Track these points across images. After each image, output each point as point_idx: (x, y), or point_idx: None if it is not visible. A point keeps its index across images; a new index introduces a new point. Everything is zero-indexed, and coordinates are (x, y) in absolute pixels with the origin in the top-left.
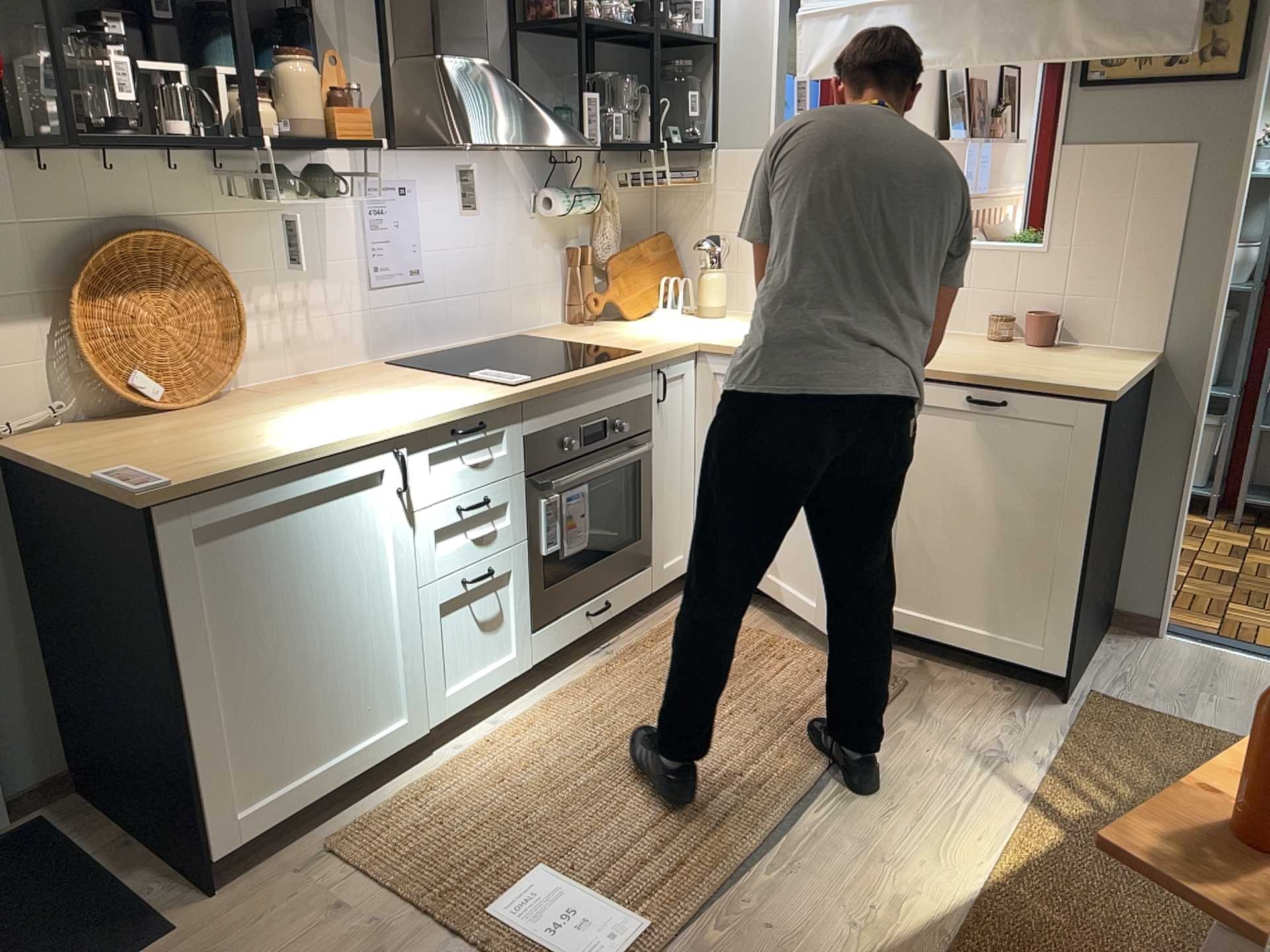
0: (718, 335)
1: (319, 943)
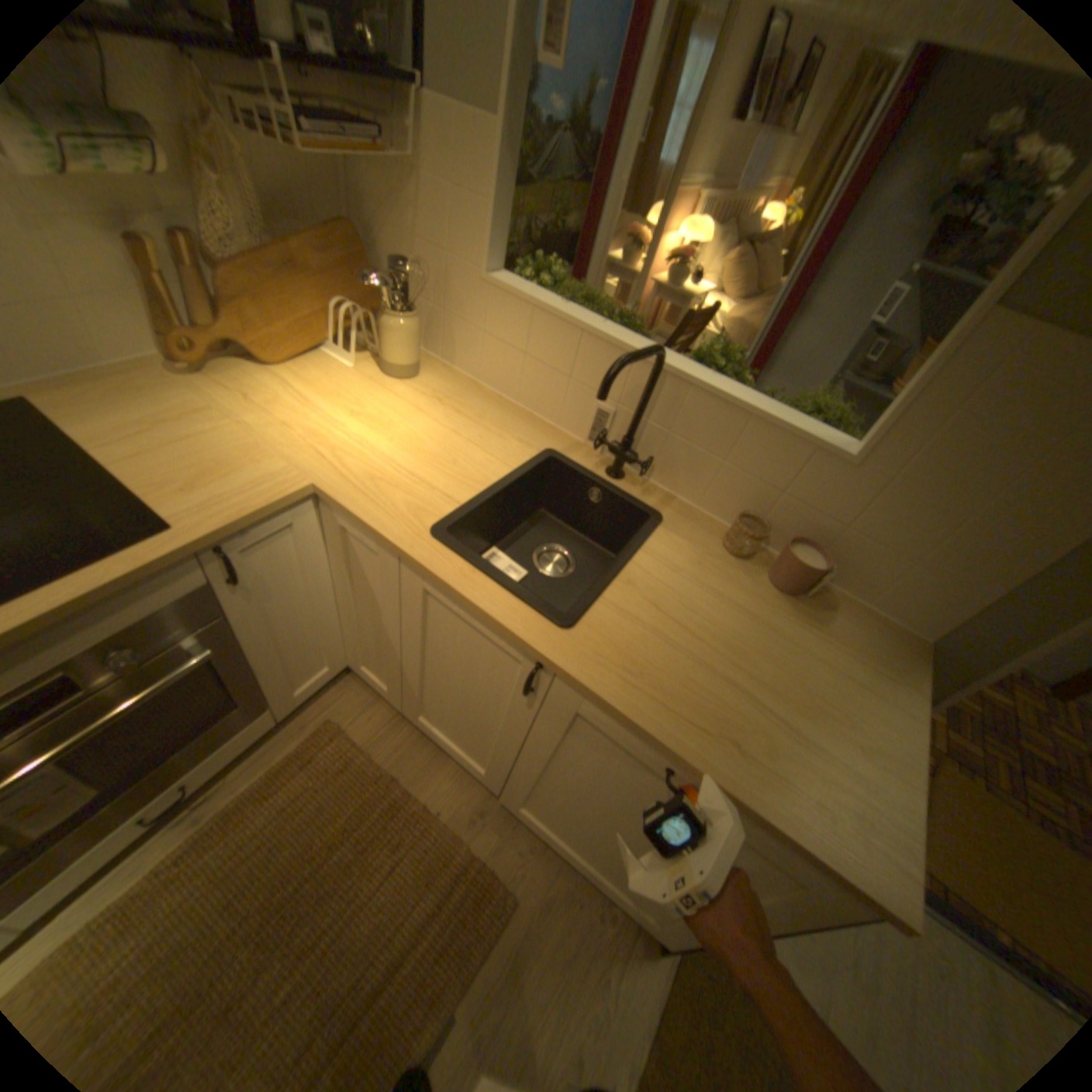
0: (365, 450)
1: None
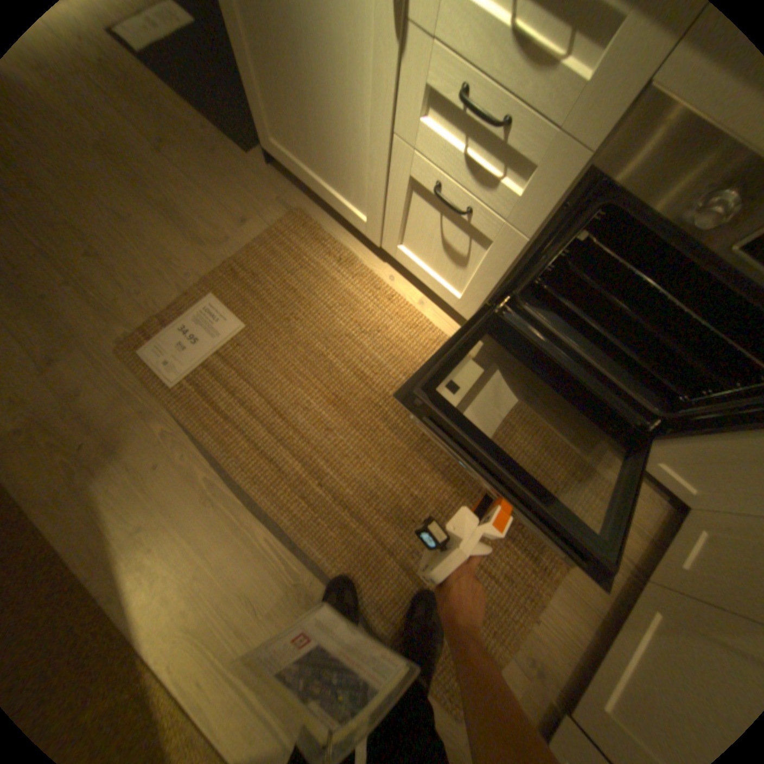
0: None
1: (218, 214)
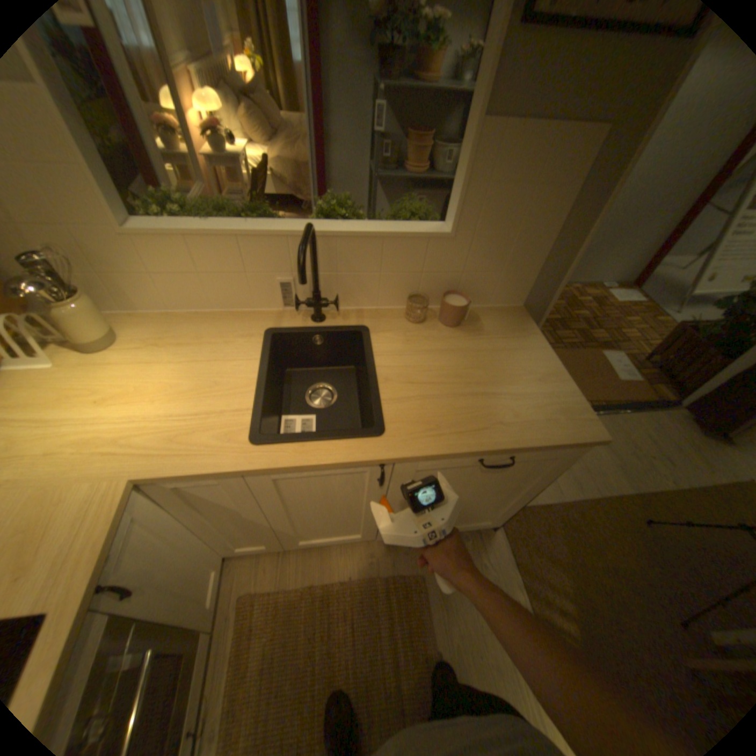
0: (137, 423)
1: None
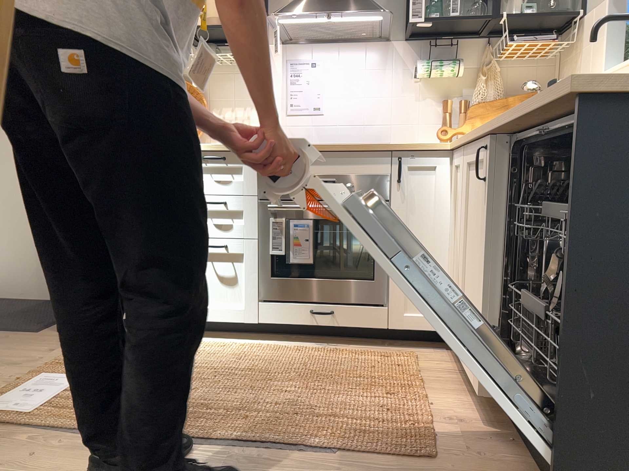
0: None
1: (26, 354)
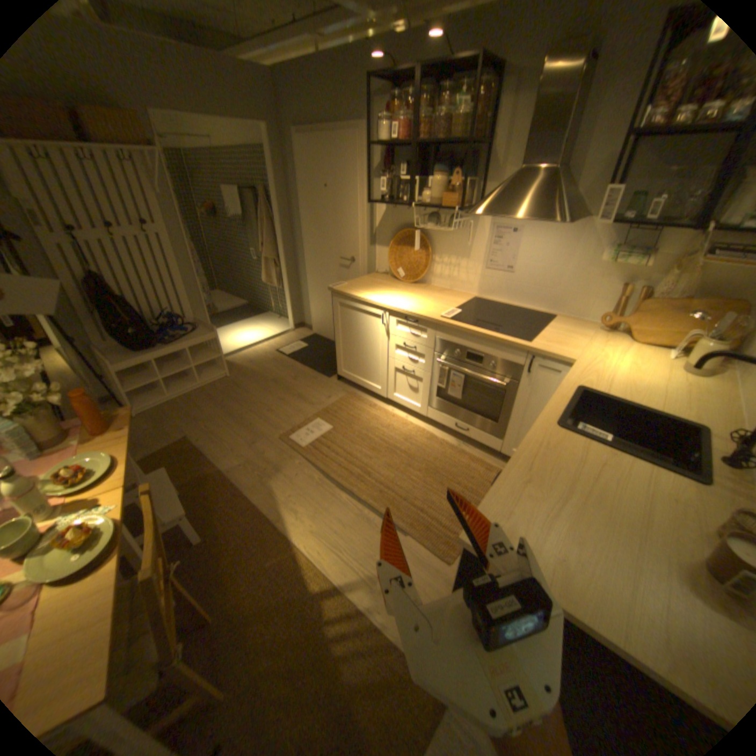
0: (611, 368)
1: (319, 396)
